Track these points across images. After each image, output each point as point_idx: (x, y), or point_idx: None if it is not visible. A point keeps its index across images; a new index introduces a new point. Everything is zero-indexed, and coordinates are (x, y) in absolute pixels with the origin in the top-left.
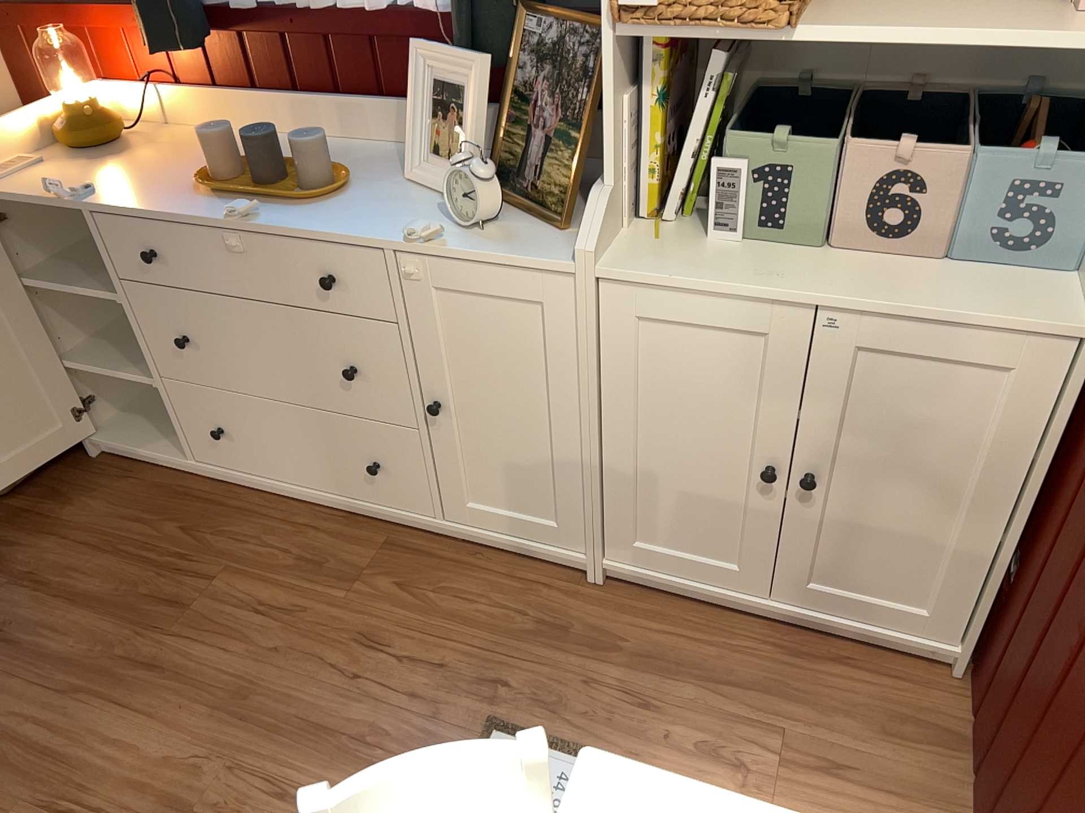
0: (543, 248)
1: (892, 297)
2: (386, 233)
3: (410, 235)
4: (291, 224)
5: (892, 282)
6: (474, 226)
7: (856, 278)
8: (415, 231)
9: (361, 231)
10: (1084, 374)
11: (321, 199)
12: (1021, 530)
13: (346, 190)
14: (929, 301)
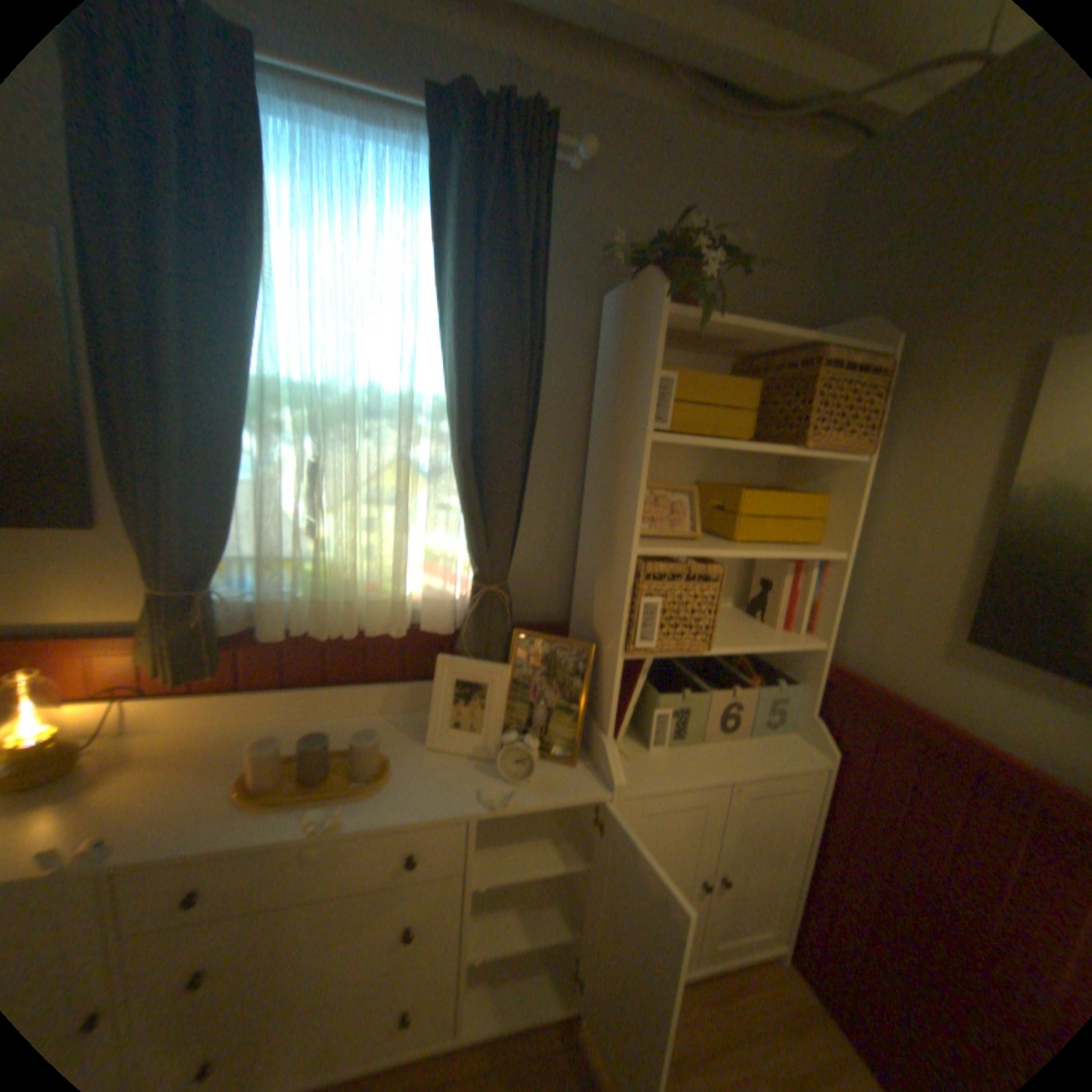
0: (575, 785)
1: (762, 767)
2: (456, 805)
3: (478, 802)
4: (363, 821)
5: (749, 757)
6: (524, 782)
7: (735, 759)
8: (485, 799)
9: (433, 809)
10: (841, 785)
11: (376, 788)
12: (820, 870)
13: (386, 770)
14: (775, 765)
